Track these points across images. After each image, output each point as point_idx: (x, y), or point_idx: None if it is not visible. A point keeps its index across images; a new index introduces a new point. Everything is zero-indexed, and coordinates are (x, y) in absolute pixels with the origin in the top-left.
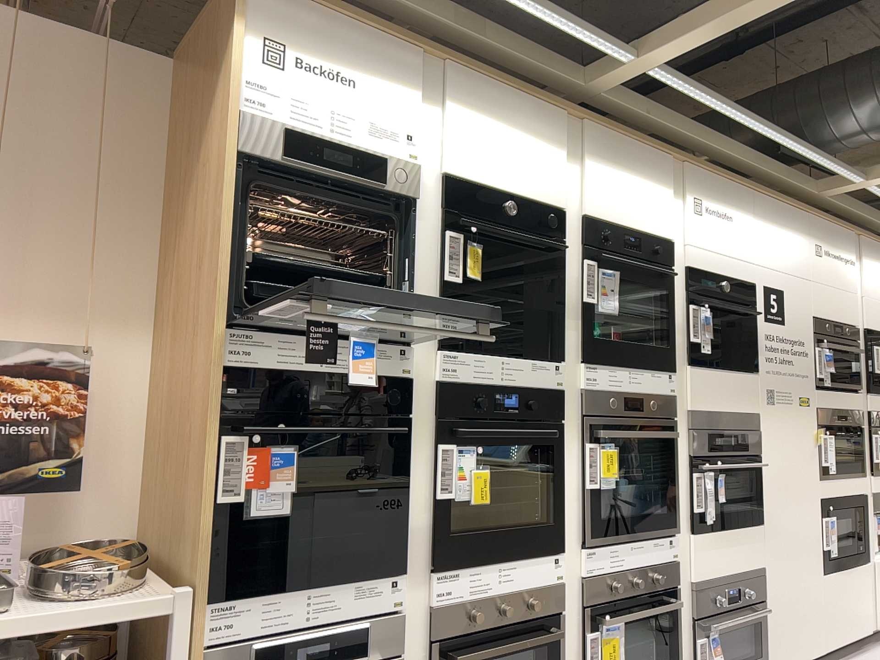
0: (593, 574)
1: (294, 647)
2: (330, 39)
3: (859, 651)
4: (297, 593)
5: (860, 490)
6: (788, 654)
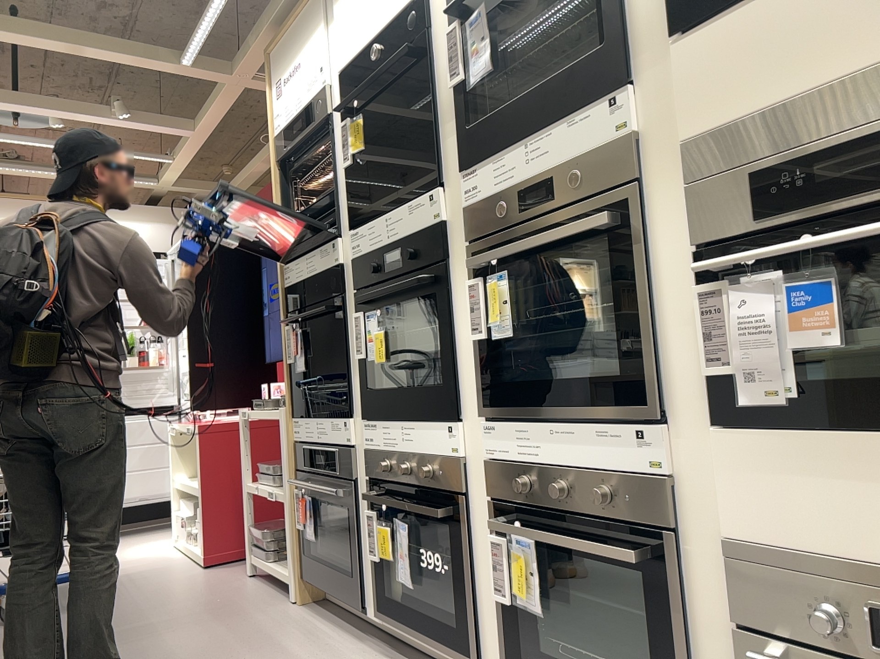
0: (495, 459)
1: (314, 454)
2: (289, 49)
3: None
4: (313, 420)
5: None
6: None
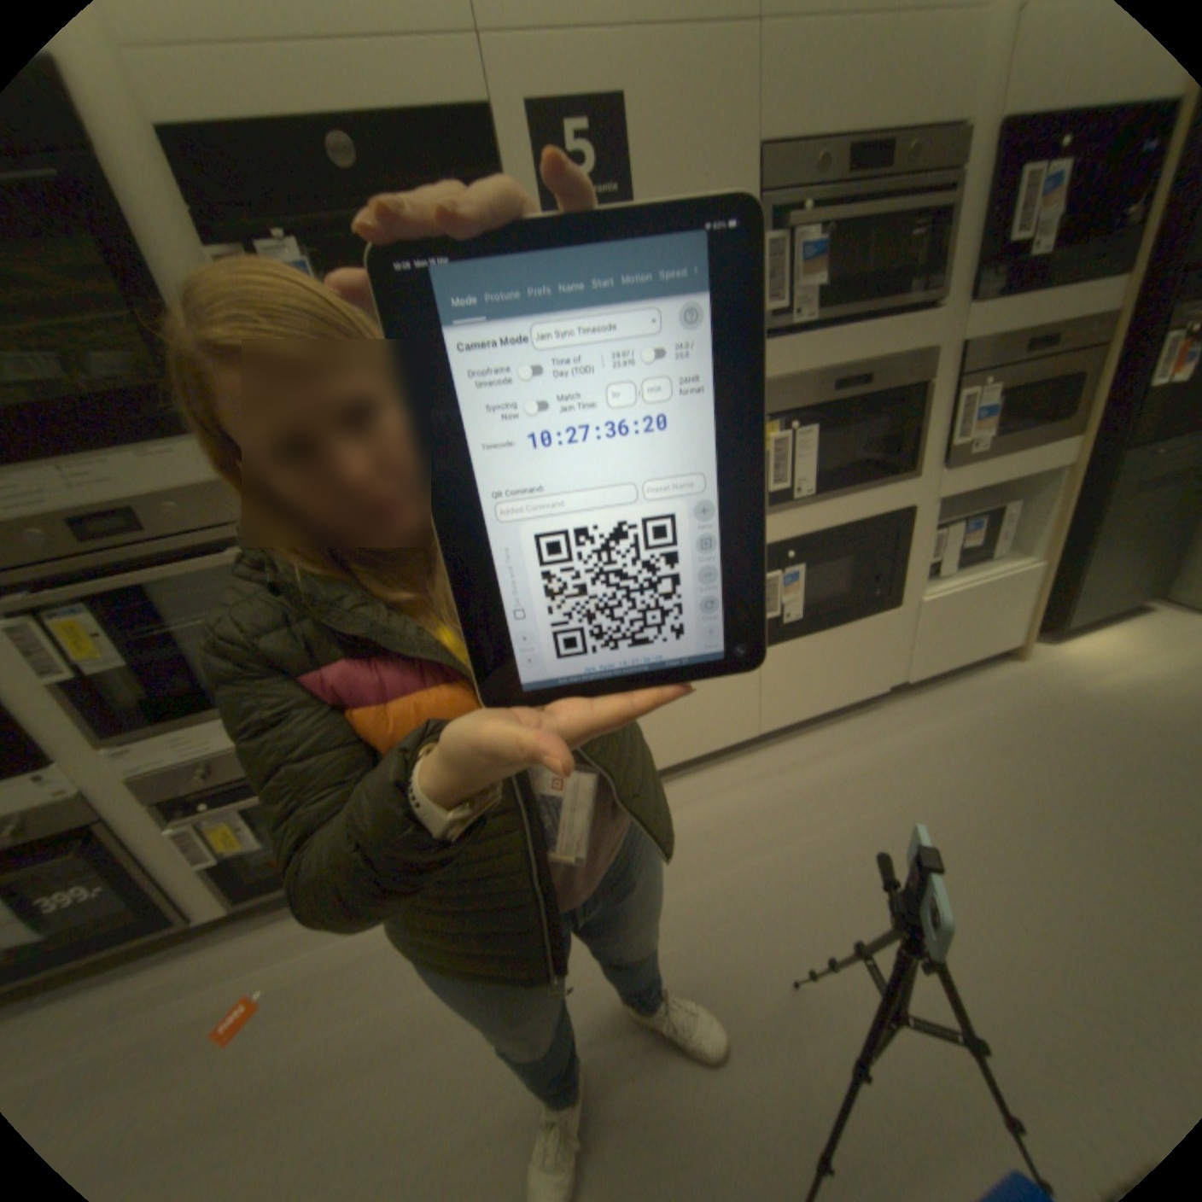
0: (141, 775)
1: None
2: None
3: (857, 711)
4: None
5: (896, 506)
6: (660, 757)
